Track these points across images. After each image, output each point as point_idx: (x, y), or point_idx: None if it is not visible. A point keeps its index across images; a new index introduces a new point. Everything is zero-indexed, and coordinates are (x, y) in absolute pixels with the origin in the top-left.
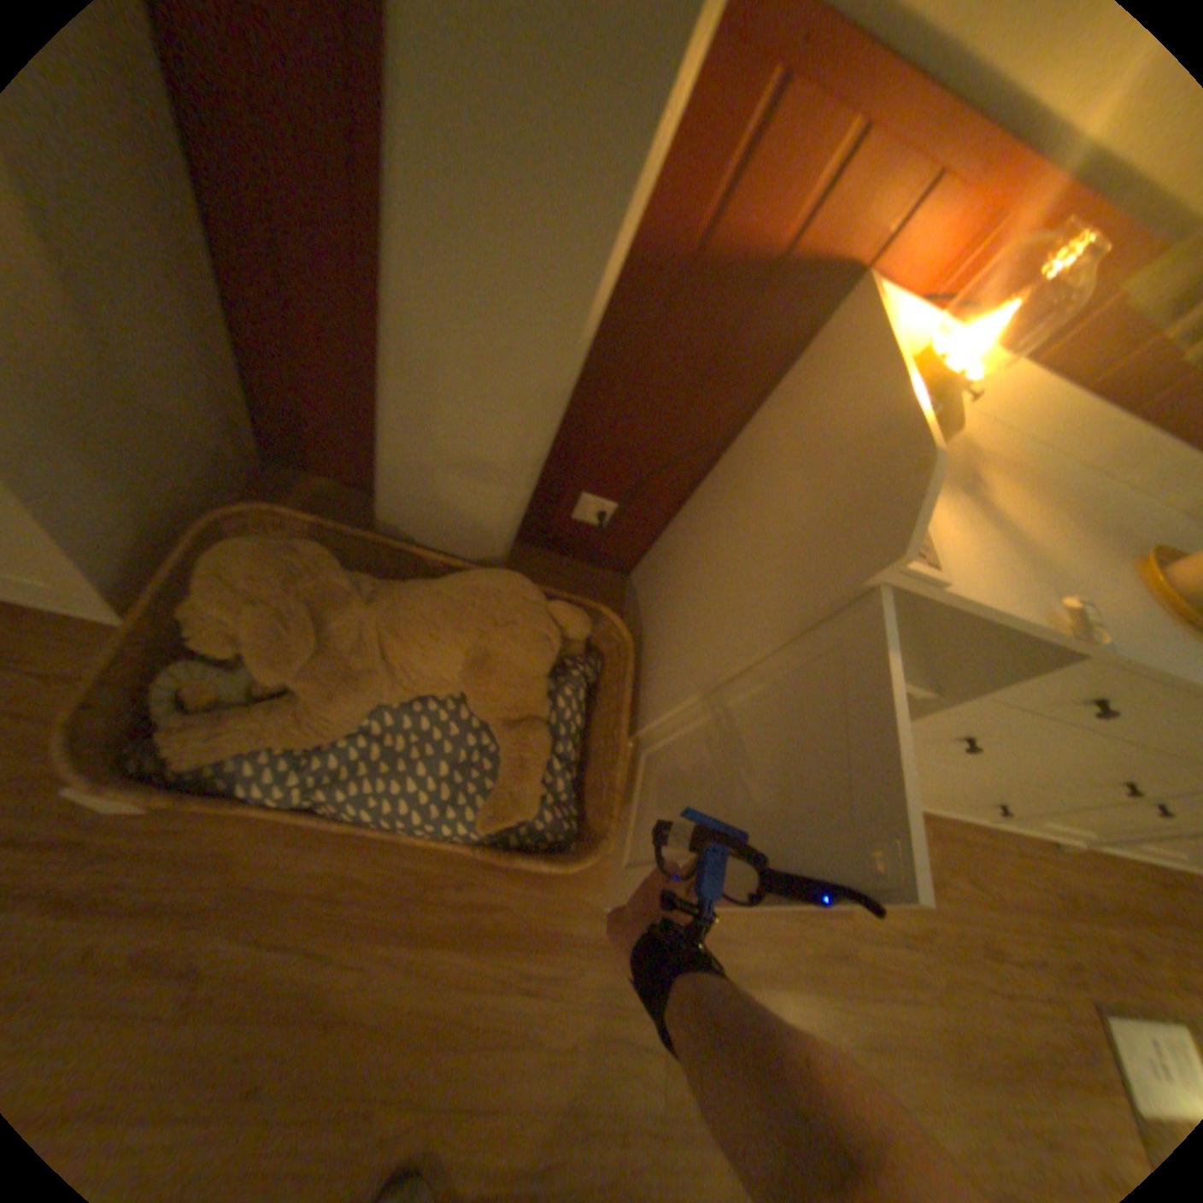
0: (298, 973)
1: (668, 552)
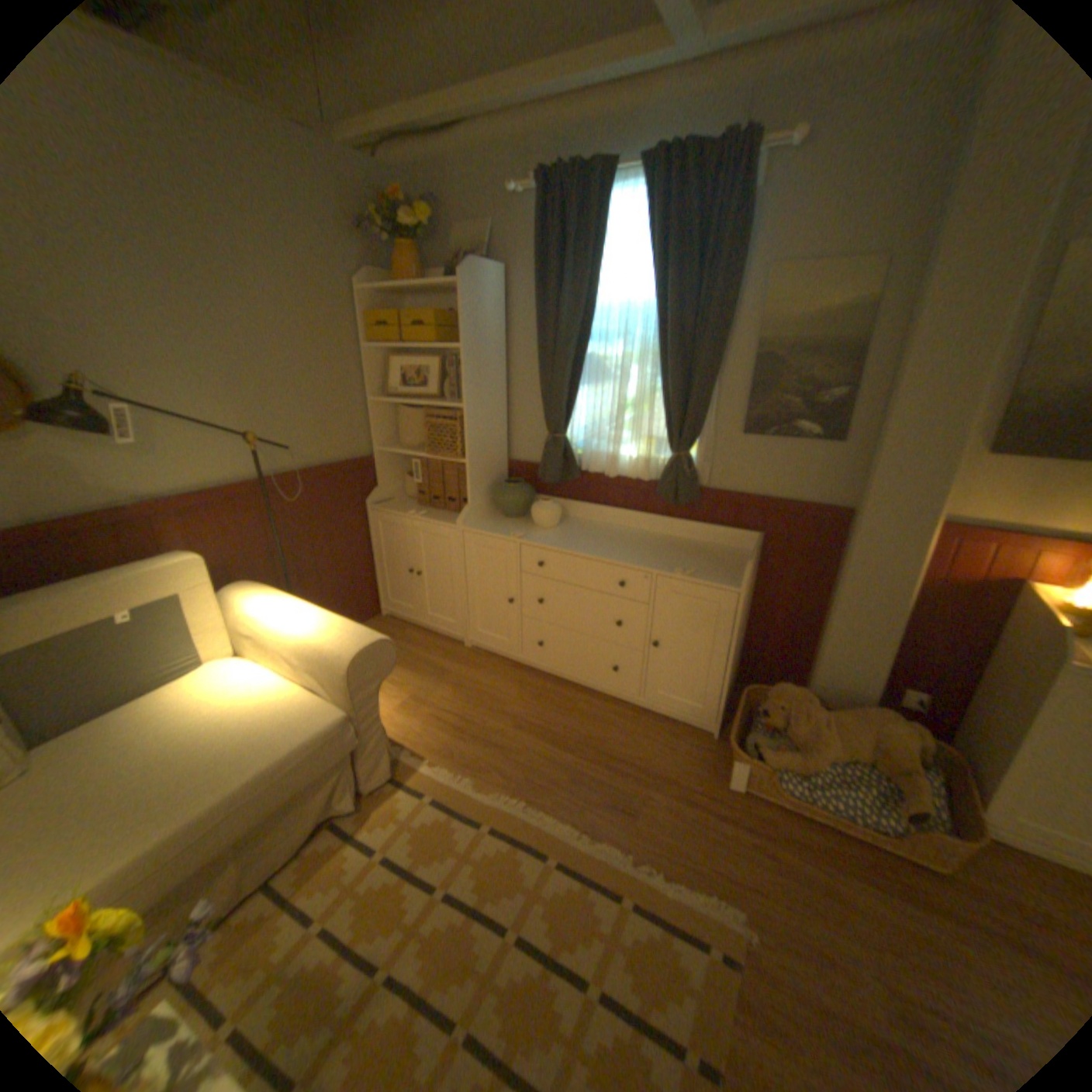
0: (819, 877)
1: (971, 721)
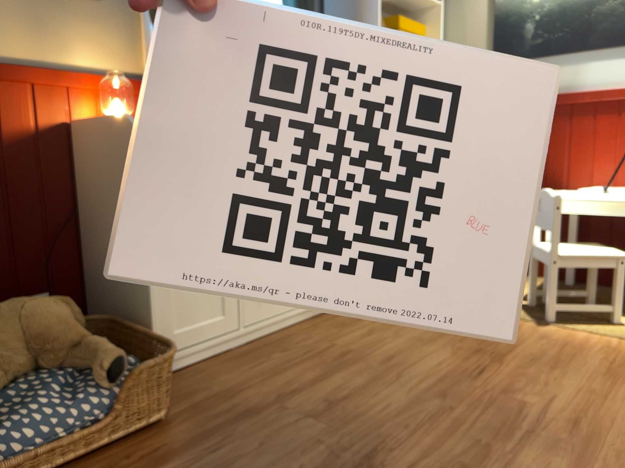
0: None
1: (93, 291)
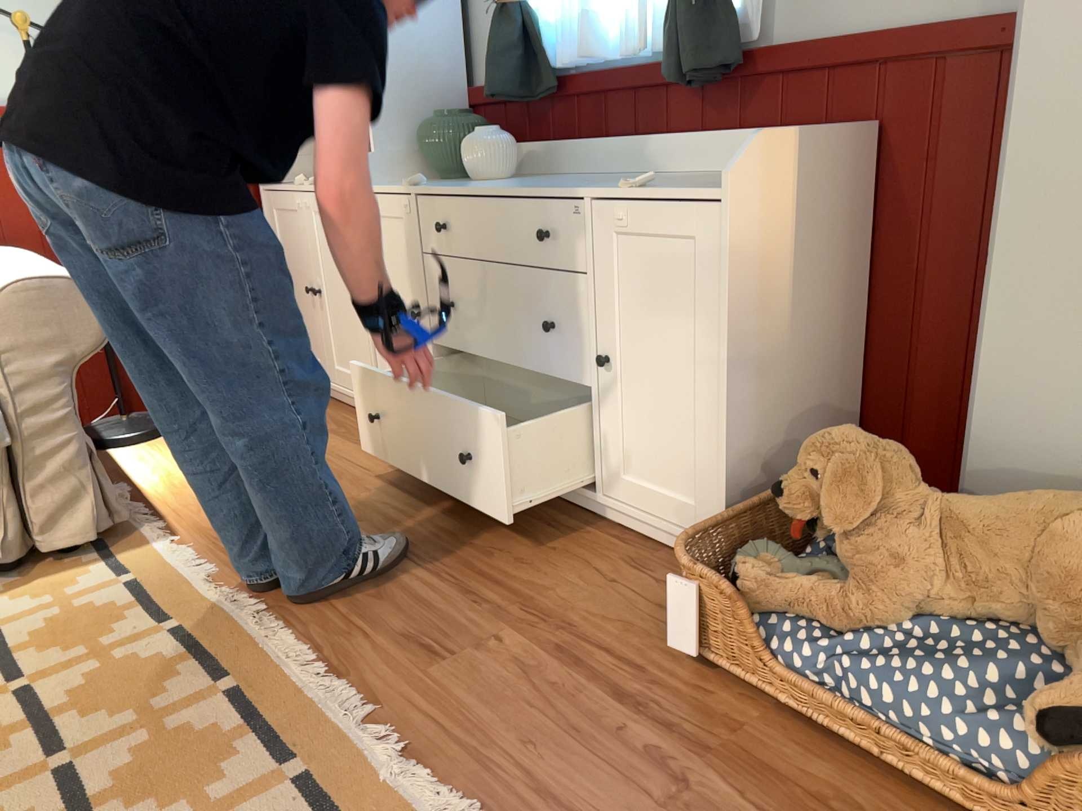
0: None
1: None
